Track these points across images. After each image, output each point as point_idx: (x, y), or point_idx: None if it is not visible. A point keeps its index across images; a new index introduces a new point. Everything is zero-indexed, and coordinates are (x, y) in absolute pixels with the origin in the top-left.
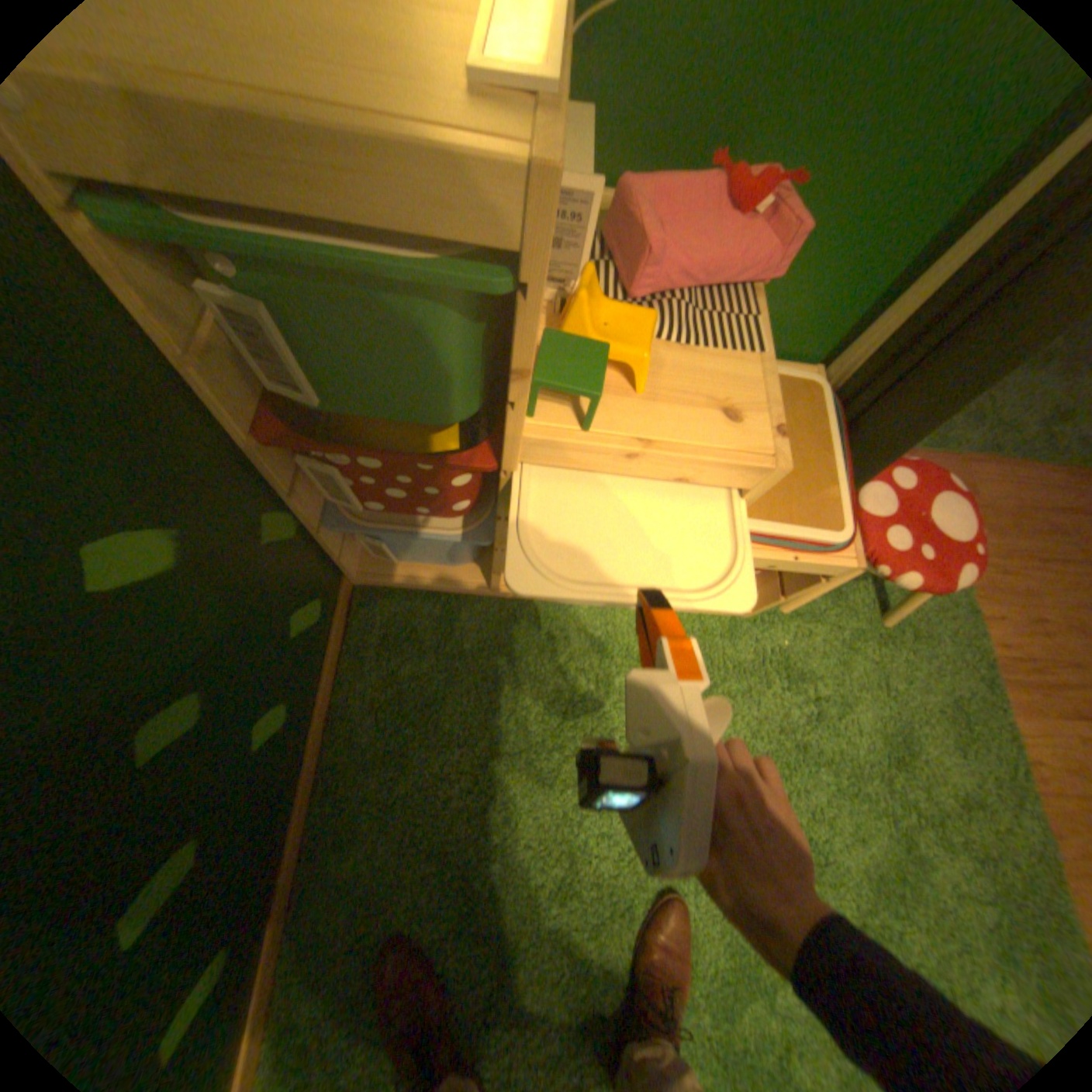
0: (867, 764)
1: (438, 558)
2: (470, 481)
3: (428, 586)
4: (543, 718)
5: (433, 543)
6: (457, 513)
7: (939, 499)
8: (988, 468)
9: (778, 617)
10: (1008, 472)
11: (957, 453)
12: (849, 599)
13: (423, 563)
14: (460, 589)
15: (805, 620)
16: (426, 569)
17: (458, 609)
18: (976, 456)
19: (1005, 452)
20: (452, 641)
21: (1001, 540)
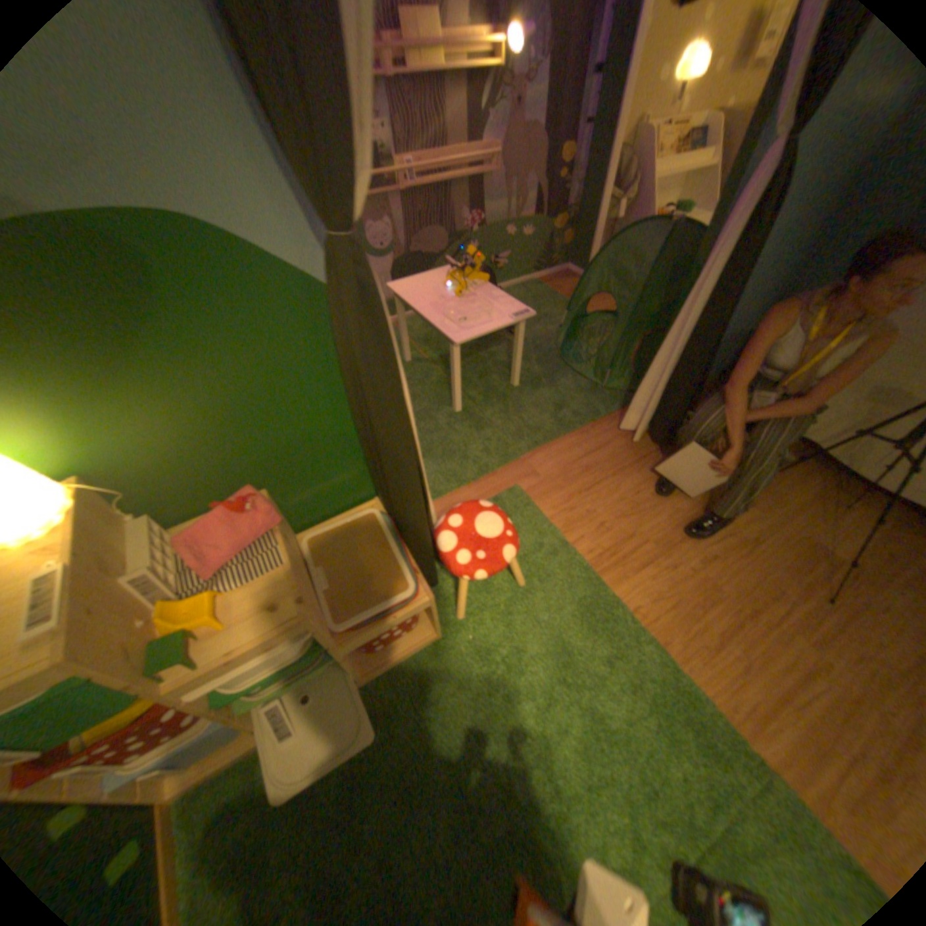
0: (547, 679)
1: (205, 751)
2: (167, 717)
3: (224, 766)
4: (338, 802)
5: (187, 750)
6: (182, 730)
7: (479, 518)
8: (537, 456)
9: (459, 624)
10: (548, 451)
11: (517, 458)
12: (494, 584)
13: (201, 759)
14: (247, 752)
15: (475, 615)
16: (209, 759)
17: (251, 767)
18: (527, 453)
19: (541, 442)
20: (255, 793)
21: (561, 491)
